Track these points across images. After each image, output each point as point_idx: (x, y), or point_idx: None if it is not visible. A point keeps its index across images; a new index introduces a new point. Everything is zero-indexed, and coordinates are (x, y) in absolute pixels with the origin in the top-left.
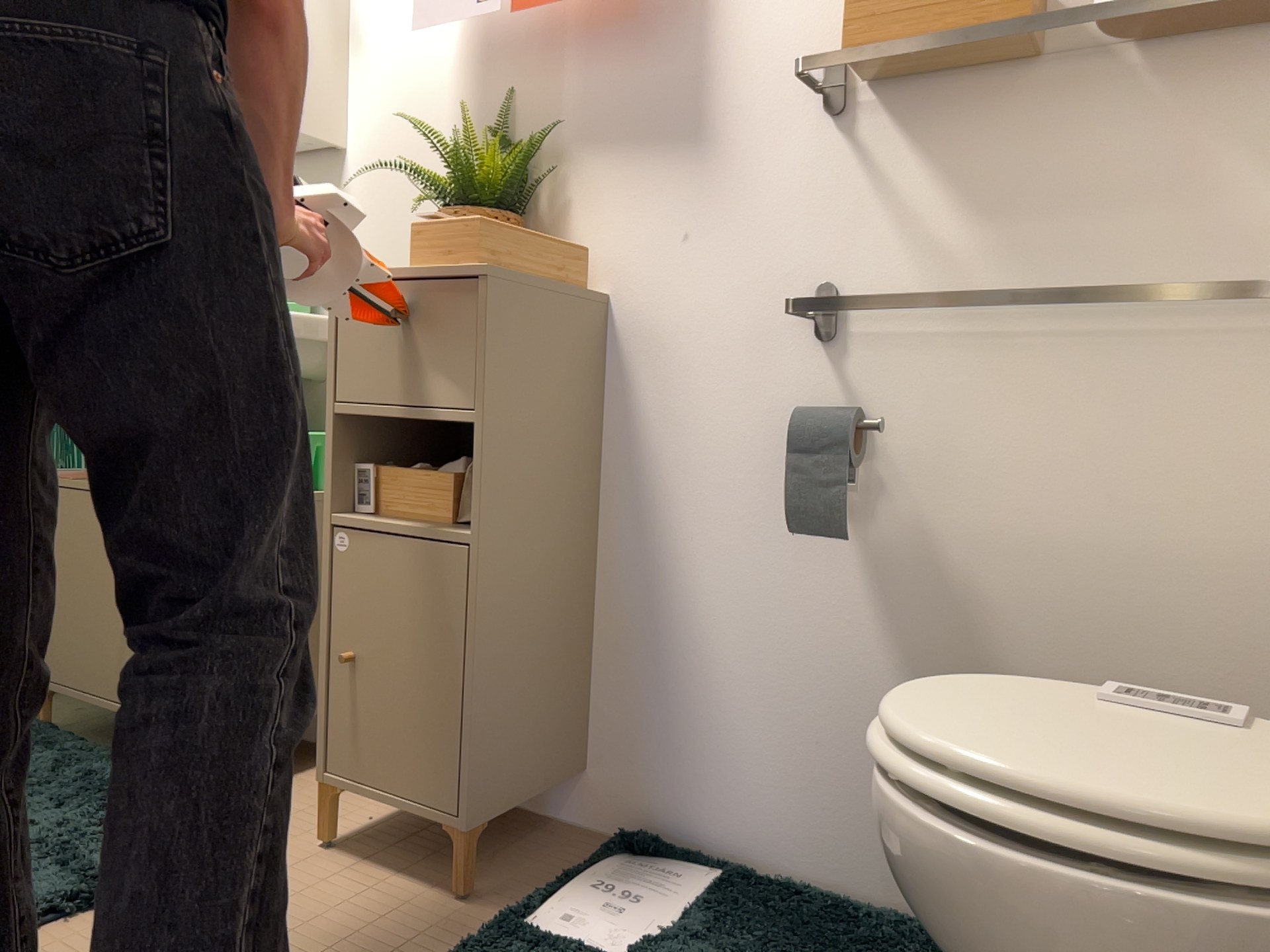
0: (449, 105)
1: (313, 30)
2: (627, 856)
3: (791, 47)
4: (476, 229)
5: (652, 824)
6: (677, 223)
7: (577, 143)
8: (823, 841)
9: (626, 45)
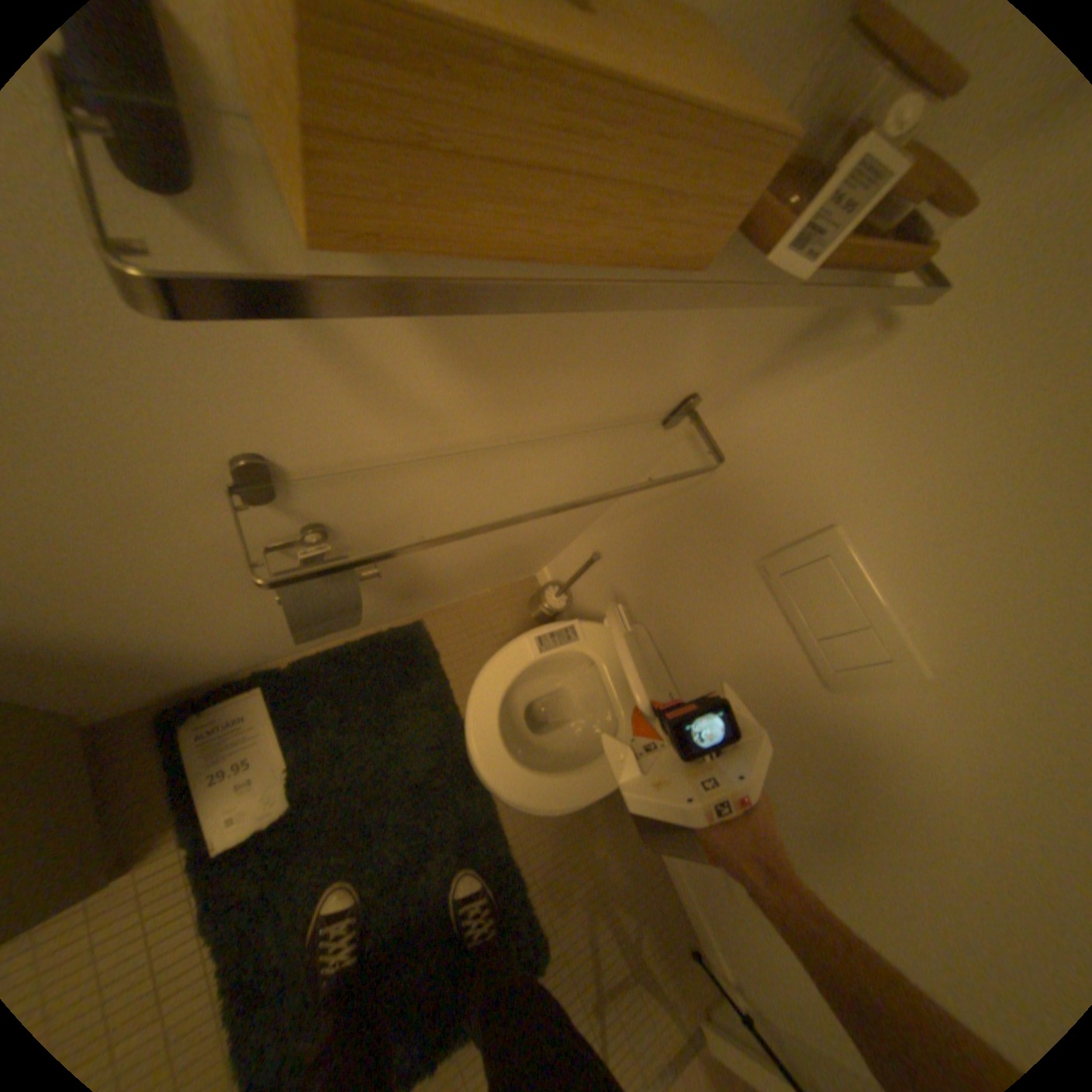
0: None
1: None
2: (181, 725)
3: None
4: None
5: (171, 691)
6: None
7: None
8: None
9: None
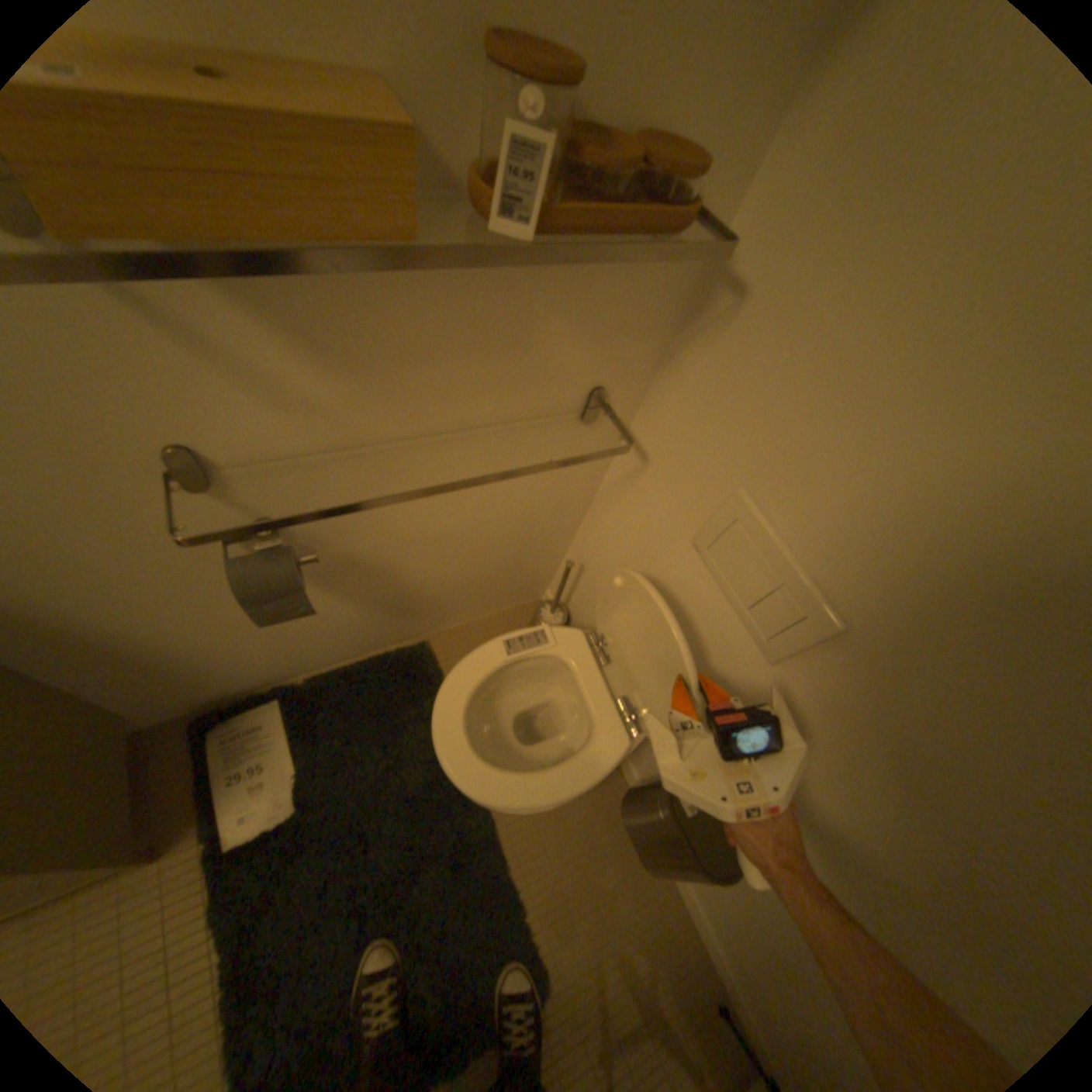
0: None
1: None
2: (208, 733)
3: None
4: None
5: (202, 703)
6: None
7: None
8: (322, 656)
9: None
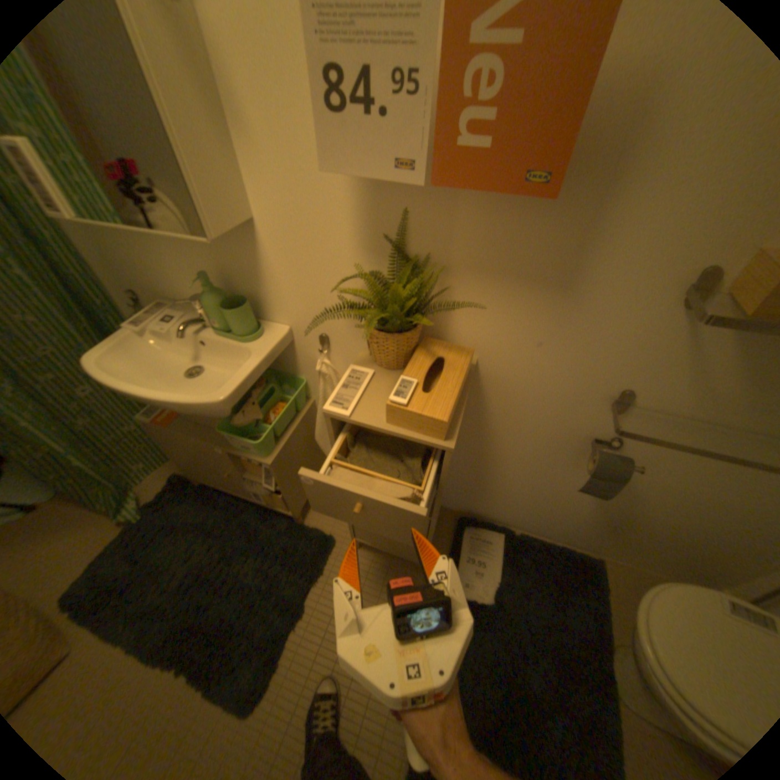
0: (345, 206)
1: (196, 126)
2: (467, 528)
3: (681, 243)
4: (445, 424)
5: (471, 511)
6: (536, 335)
7: (465, 266)
8: (542, 527)
9: (524, 198)
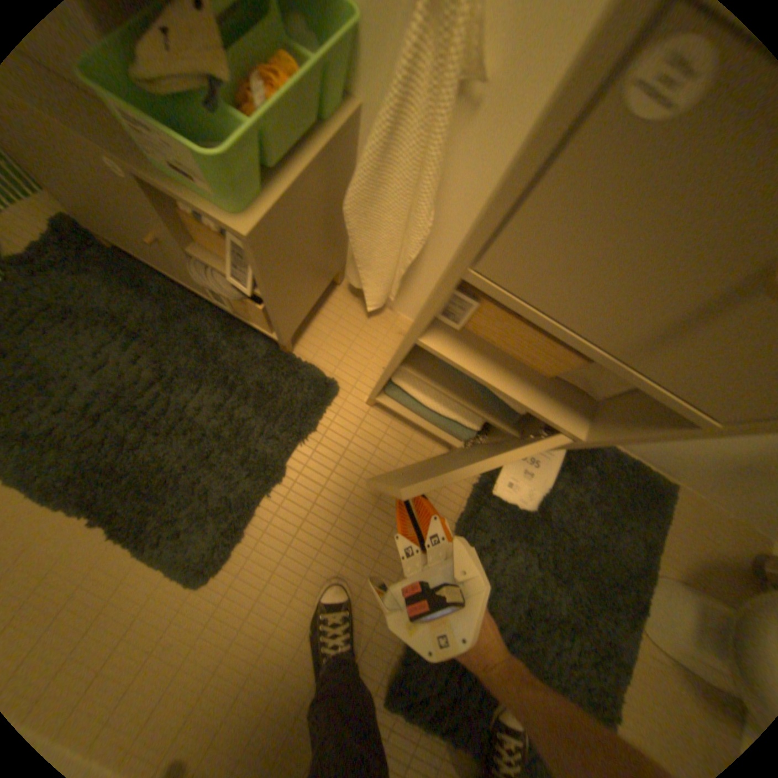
0: None
1: None
2: None
3: None
4: None
5: None
6: None
7: None
8: None
9: None
